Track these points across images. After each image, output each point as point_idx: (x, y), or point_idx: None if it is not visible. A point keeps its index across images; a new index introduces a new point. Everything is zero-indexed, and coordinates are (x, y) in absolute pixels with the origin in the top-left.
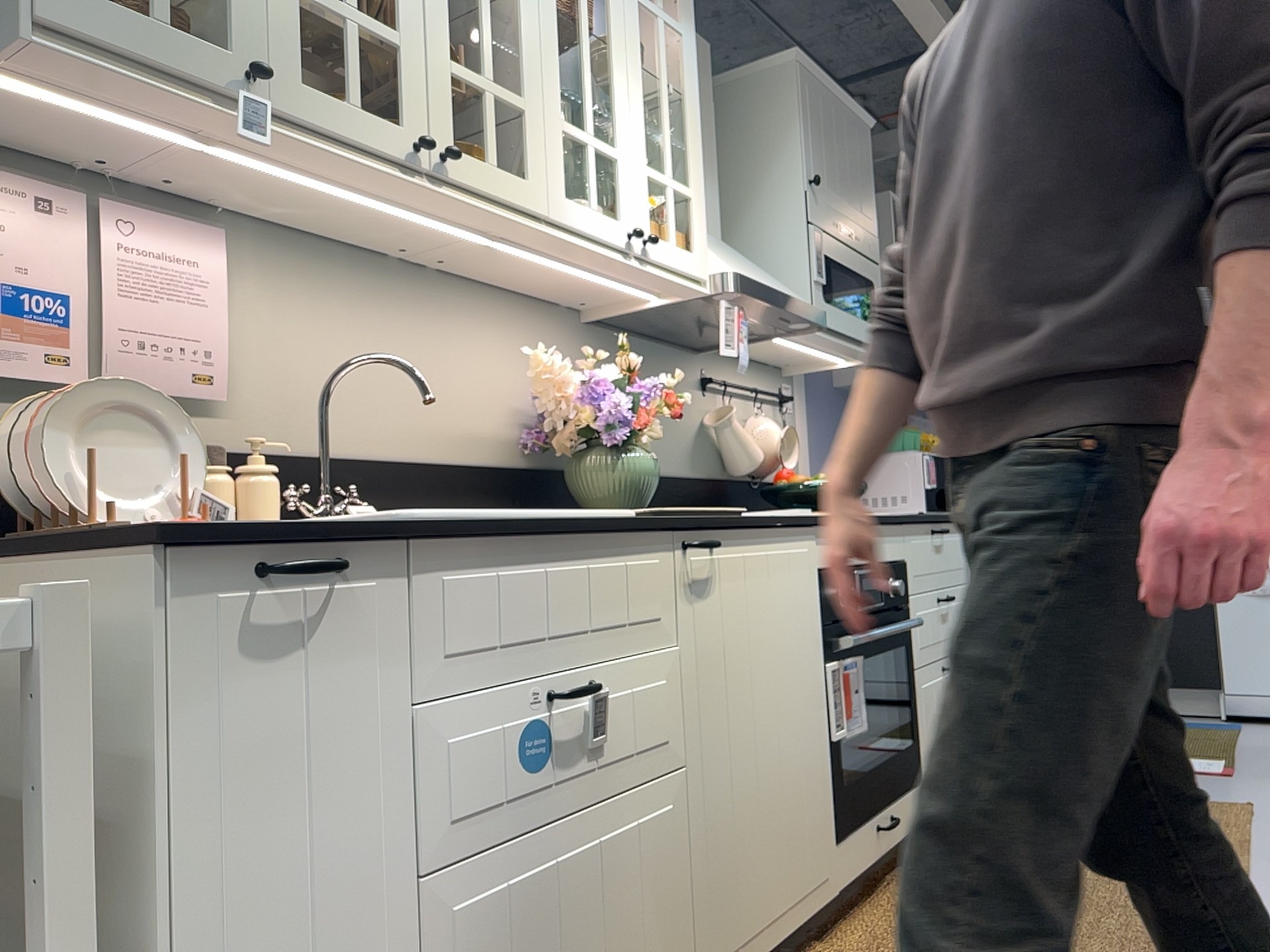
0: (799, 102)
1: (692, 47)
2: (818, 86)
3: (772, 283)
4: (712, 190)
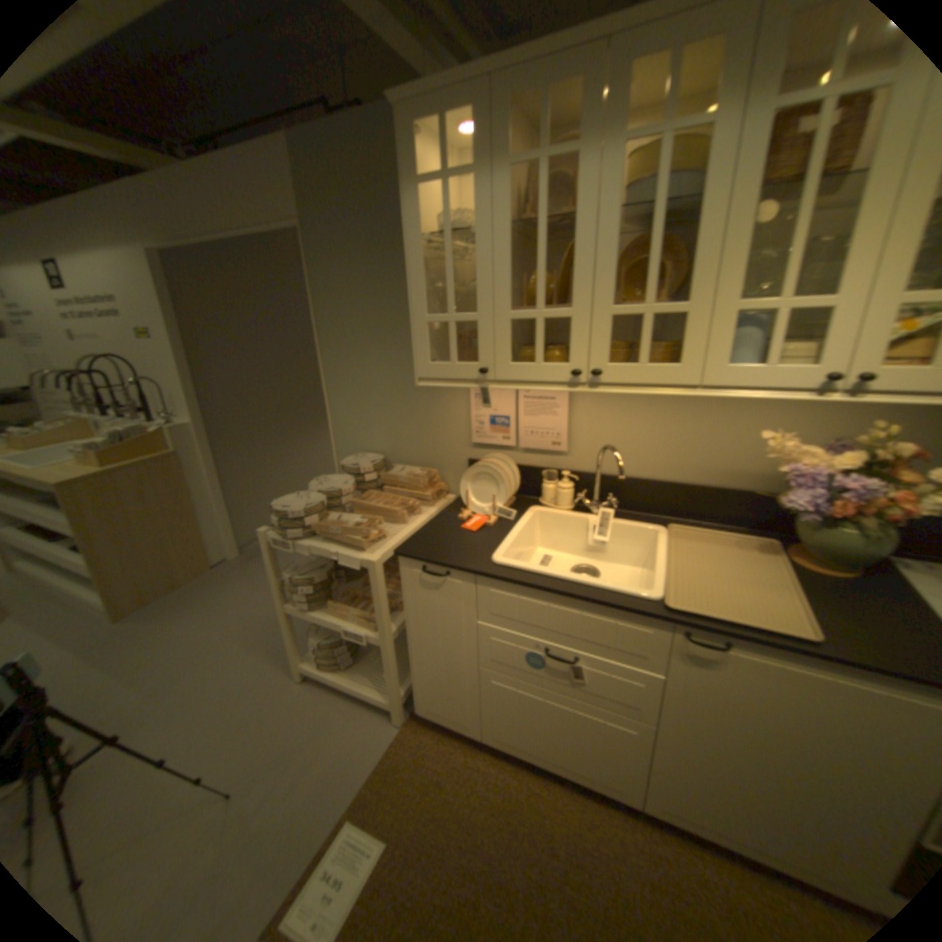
0: None
1: None
2: None
3: None
4: None
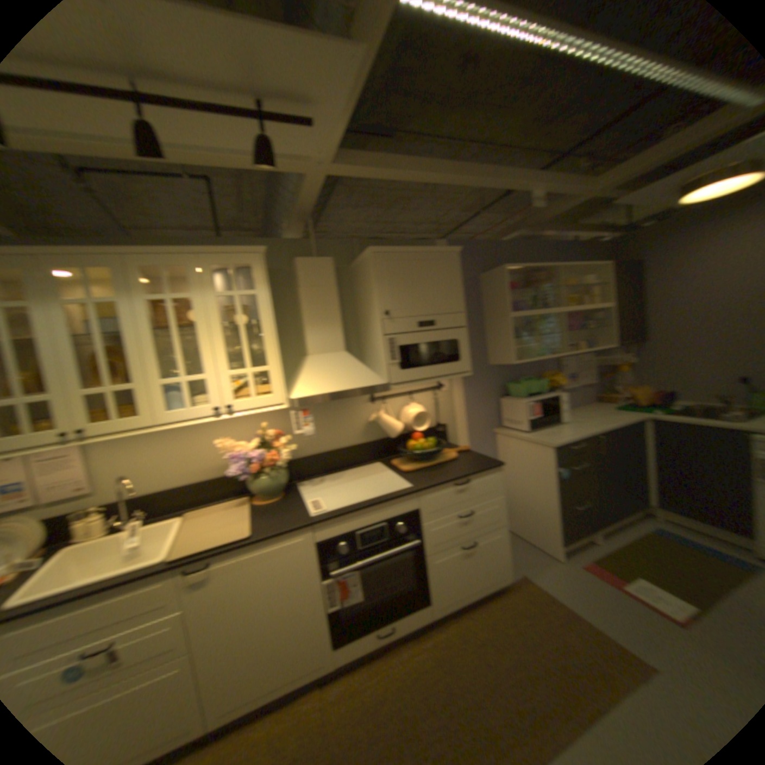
0: (377, 273)
1: (268, 296)
2: (396, 256)
3: (346, 382)
4: (336, 331)
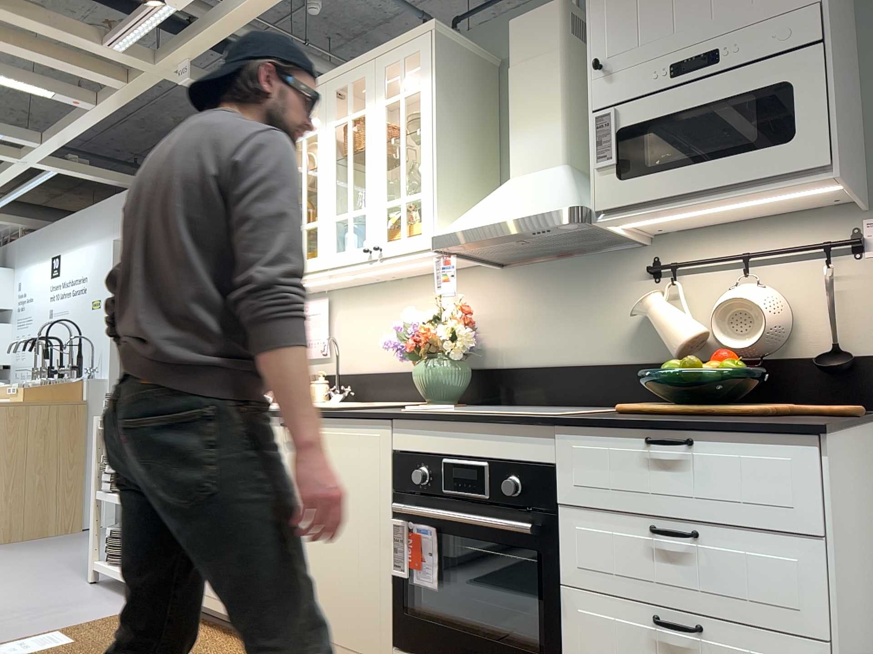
0: None
1: (426, 92)
2: None
3: (509, 211)
4: (546, 130)
